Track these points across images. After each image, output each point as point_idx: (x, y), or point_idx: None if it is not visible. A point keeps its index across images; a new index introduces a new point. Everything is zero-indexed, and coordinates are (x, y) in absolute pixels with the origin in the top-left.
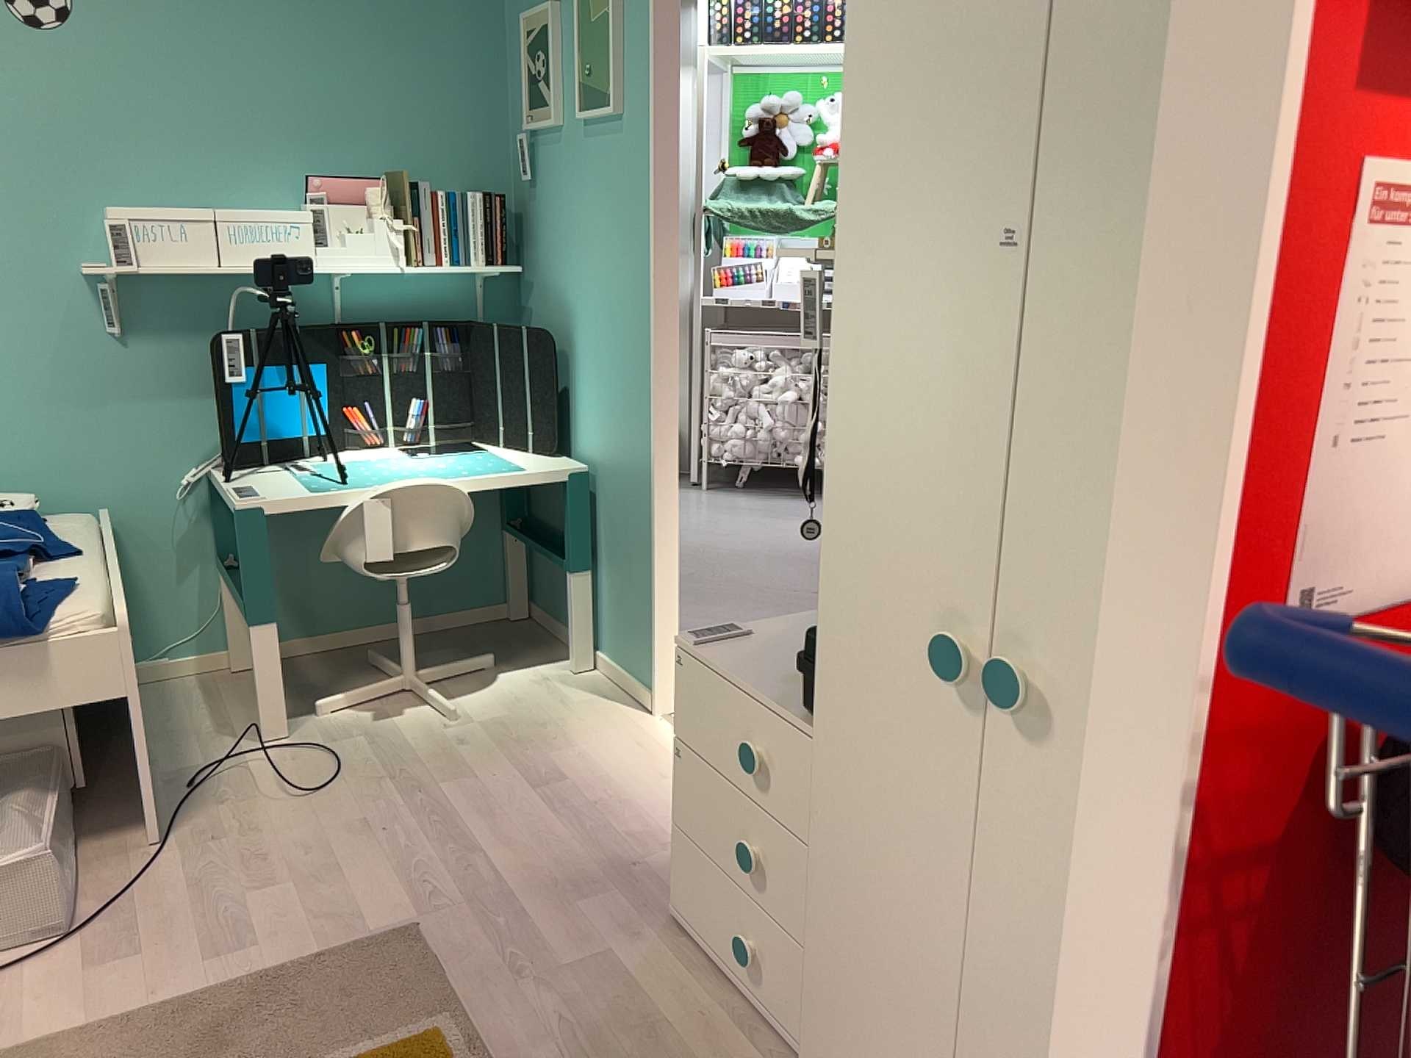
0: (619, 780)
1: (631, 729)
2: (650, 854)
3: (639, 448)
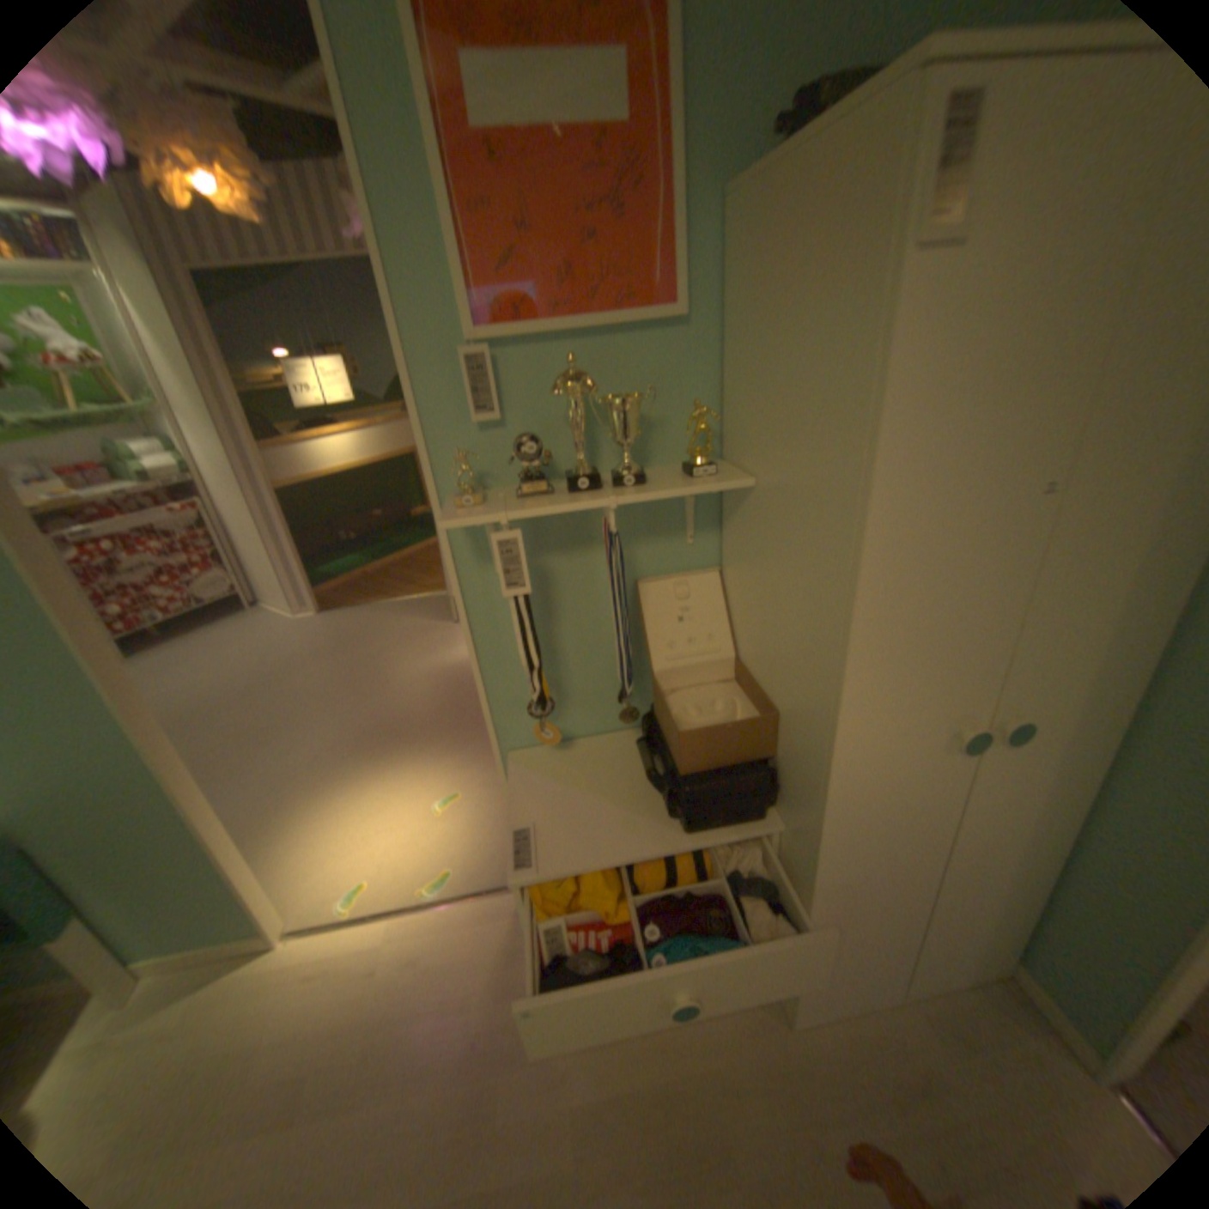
0: (345, 1019)
1: (275, 977)
2: (466, 1027)
3: (109, 767)
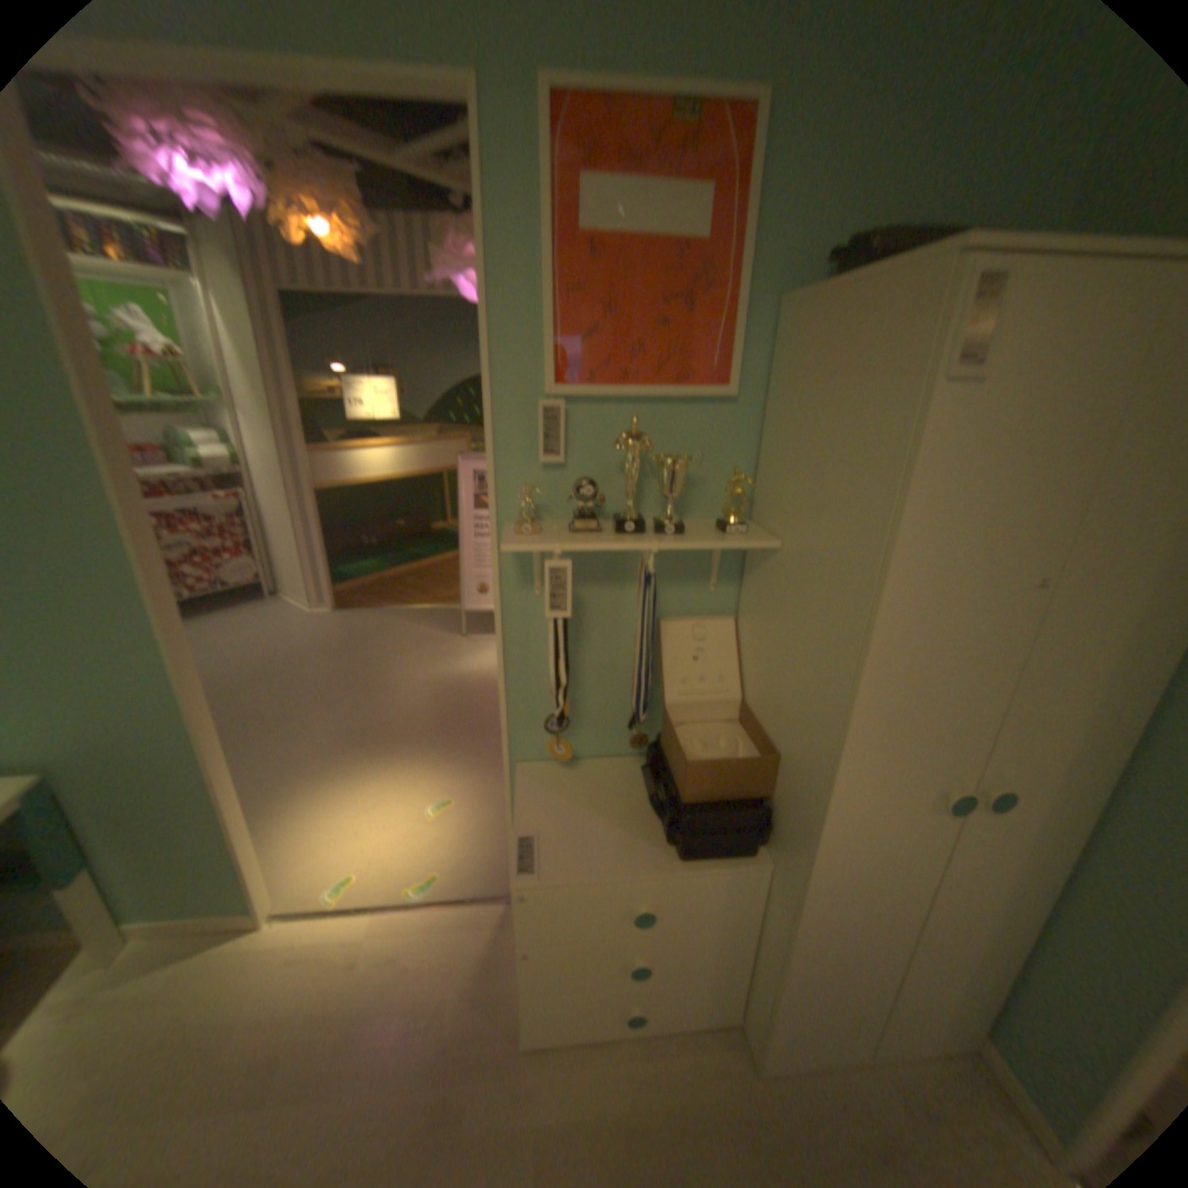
0: (323, 1007)
1: (259, 956)
2: (439, 1030)
3: (152, 727)
